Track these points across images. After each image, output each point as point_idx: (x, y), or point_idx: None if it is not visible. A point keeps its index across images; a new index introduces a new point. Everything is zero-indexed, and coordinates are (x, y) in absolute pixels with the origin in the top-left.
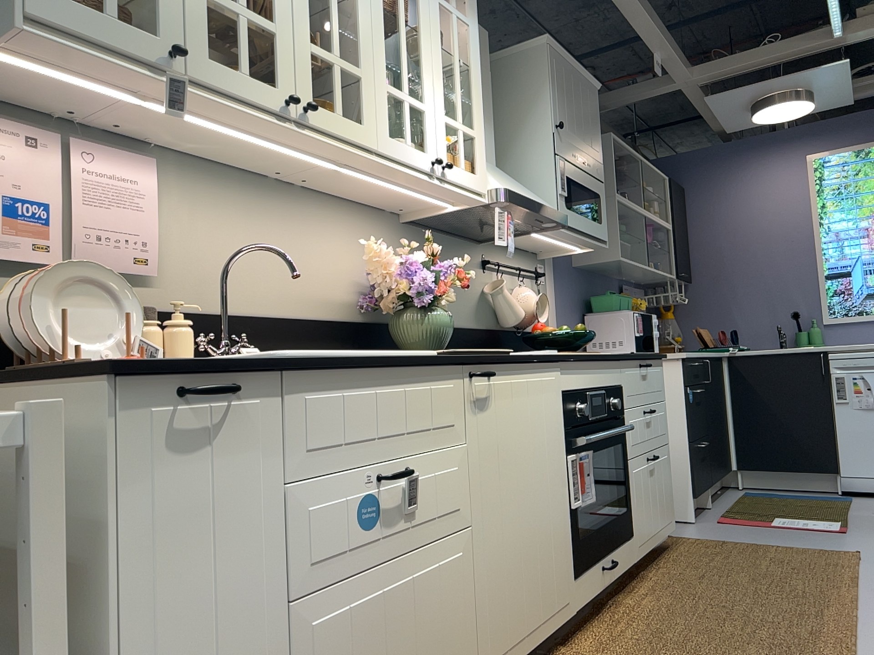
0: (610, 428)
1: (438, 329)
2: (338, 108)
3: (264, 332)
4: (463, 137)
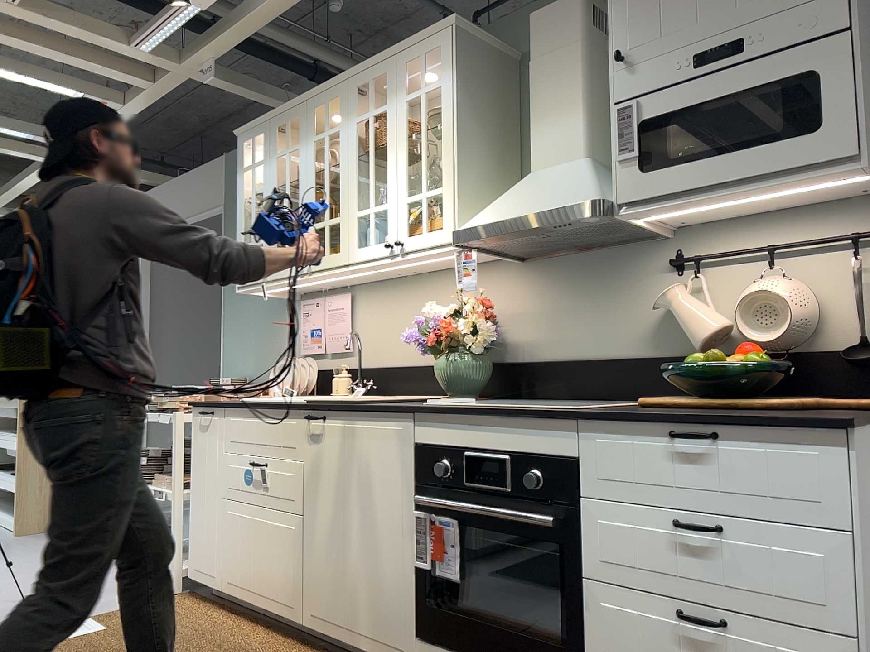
0: (525, 511)
1: (446, 373)
2: (325, 250)
3: (398, 376)
4: (430, 200)
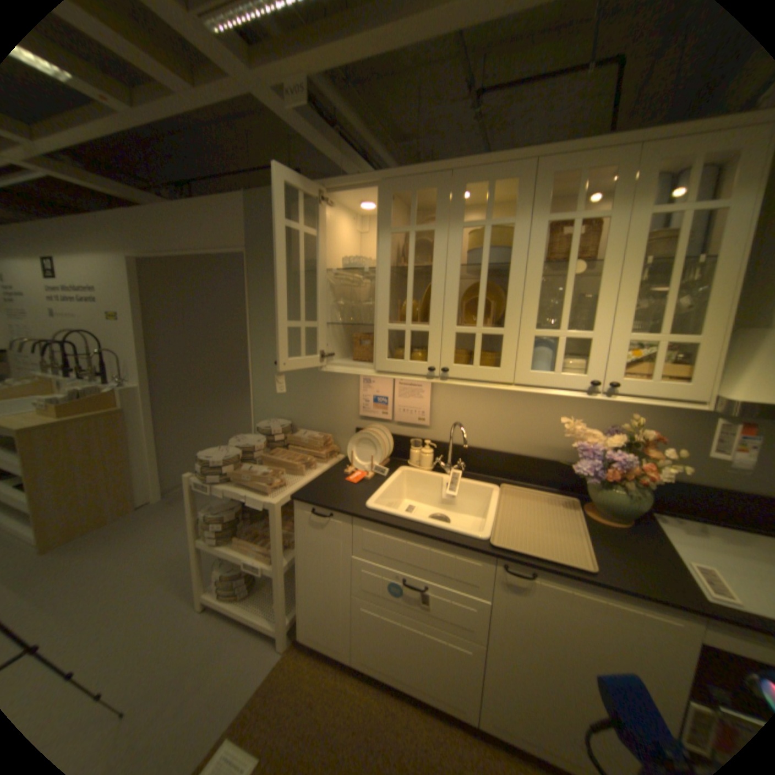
0: None
1: (618, 505)
2: (476, 362)
3: (490, 459)
4: (672, 346)
